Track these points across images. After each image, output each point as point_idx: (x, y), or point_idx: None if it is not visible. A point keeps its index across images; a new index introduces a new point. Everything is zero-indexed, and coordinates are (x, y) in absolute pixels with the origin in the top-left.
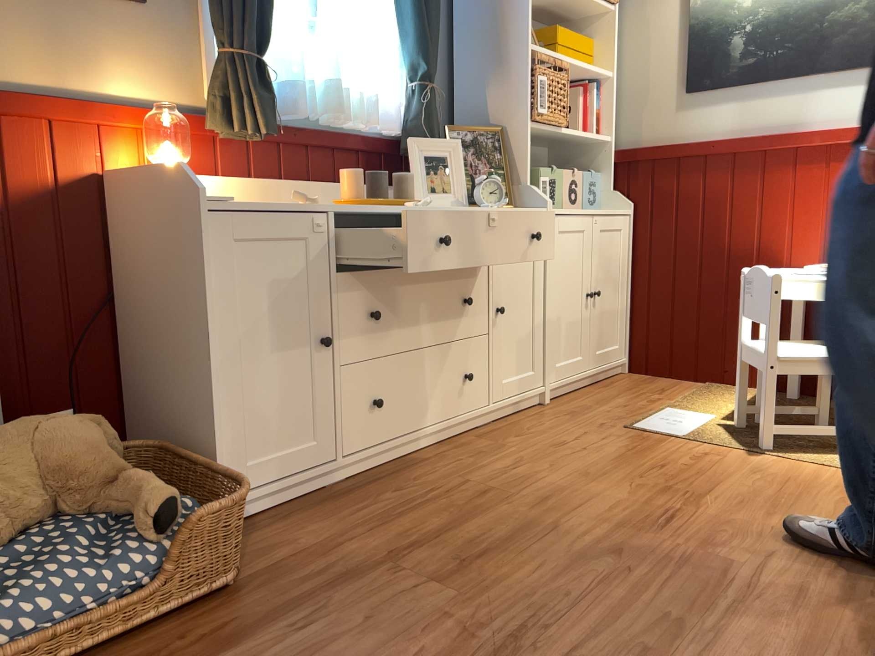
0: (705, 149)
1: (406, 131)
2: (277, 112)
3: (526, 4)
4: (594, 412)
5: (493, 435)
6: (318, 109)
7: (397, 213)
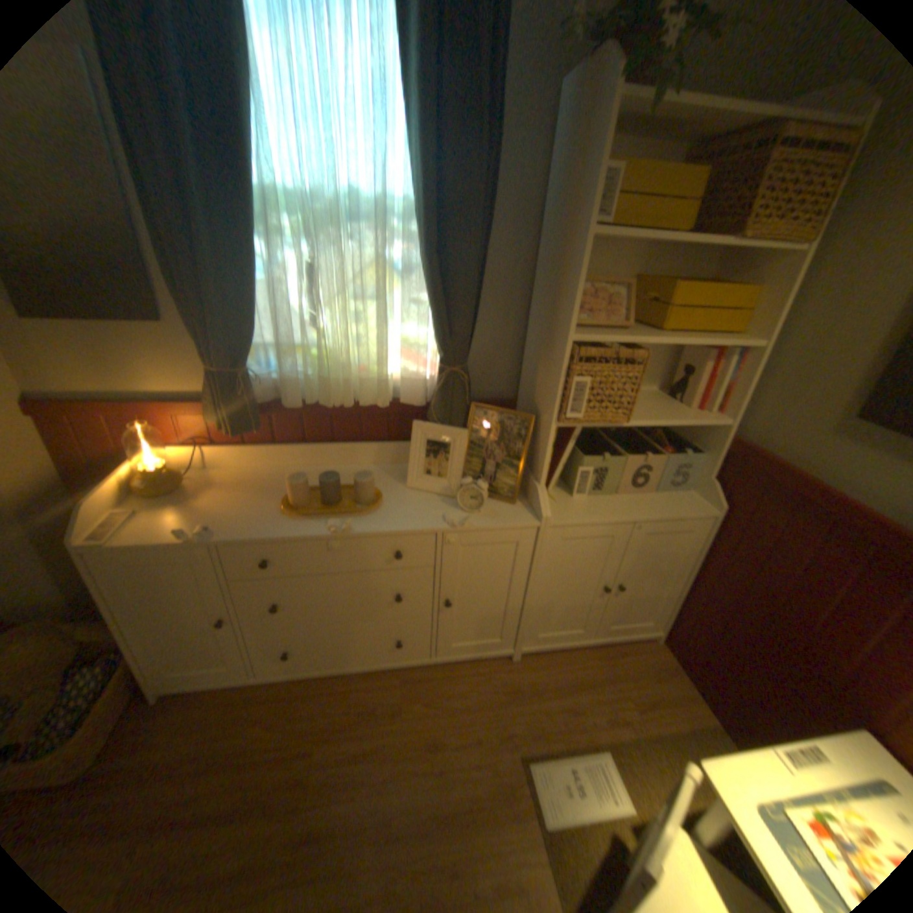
0: (843, 512)
1: (431, 403)
2: (284, 397)
3: (577, 284)
4: (534, 707)
5: (414, 688)
6: (325, 393)
7: (300, 539)
